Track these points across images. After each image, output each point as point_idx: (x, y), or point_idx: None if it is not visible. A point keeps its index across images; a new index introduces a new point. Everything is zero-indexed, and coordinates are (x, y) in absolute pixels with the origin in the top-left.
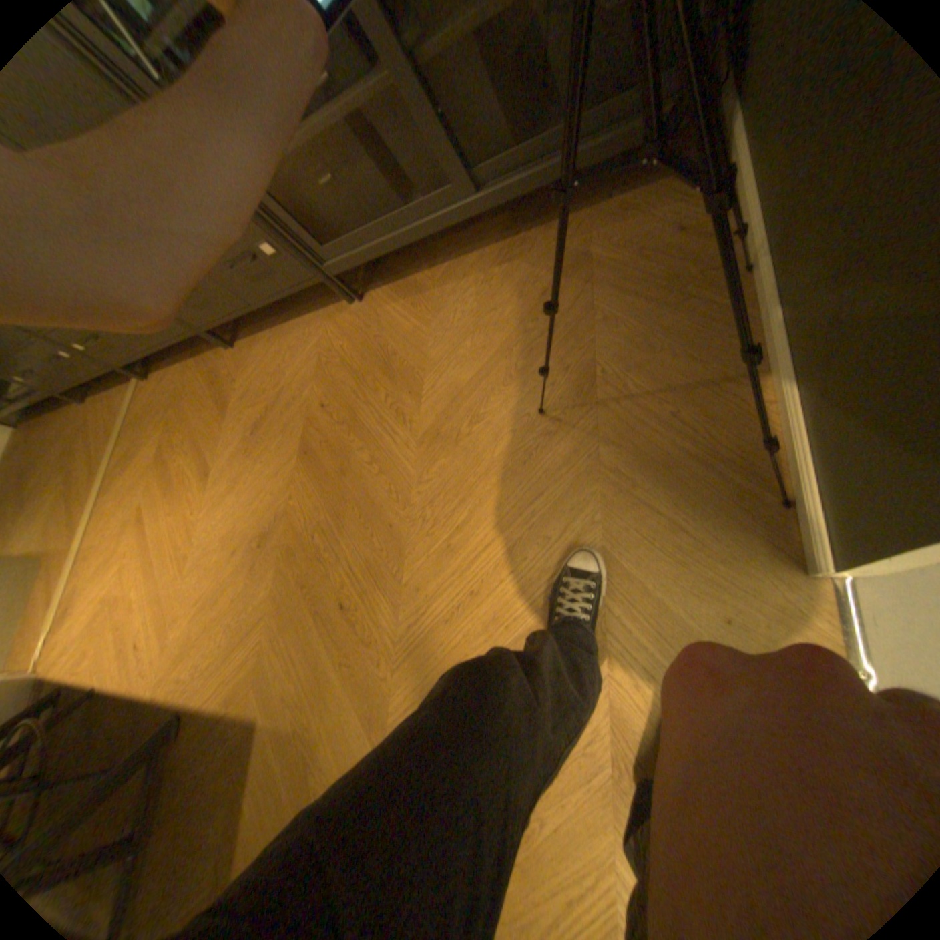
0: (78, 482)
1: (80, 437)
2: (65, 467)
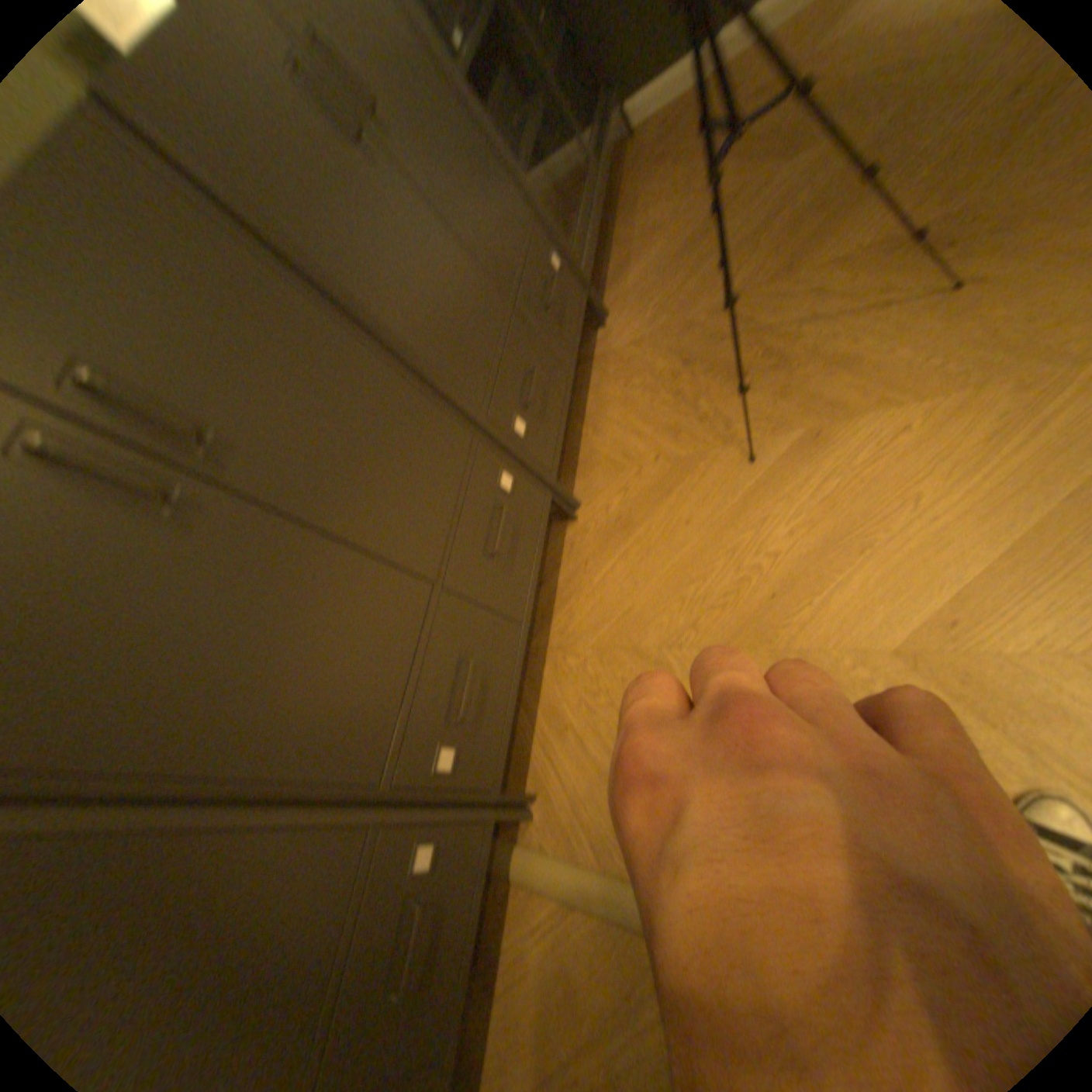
0: None
1: None
2: None
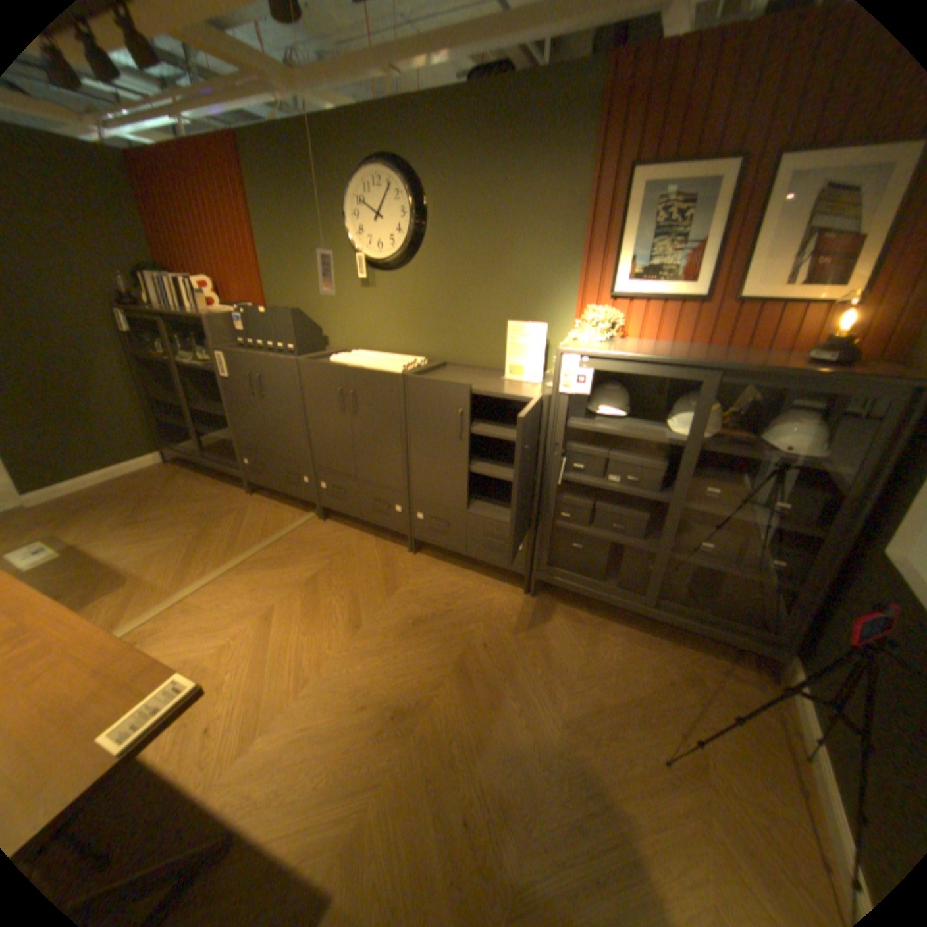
0: (208, 544)
1: (229, 513)
2: (200, 524)
